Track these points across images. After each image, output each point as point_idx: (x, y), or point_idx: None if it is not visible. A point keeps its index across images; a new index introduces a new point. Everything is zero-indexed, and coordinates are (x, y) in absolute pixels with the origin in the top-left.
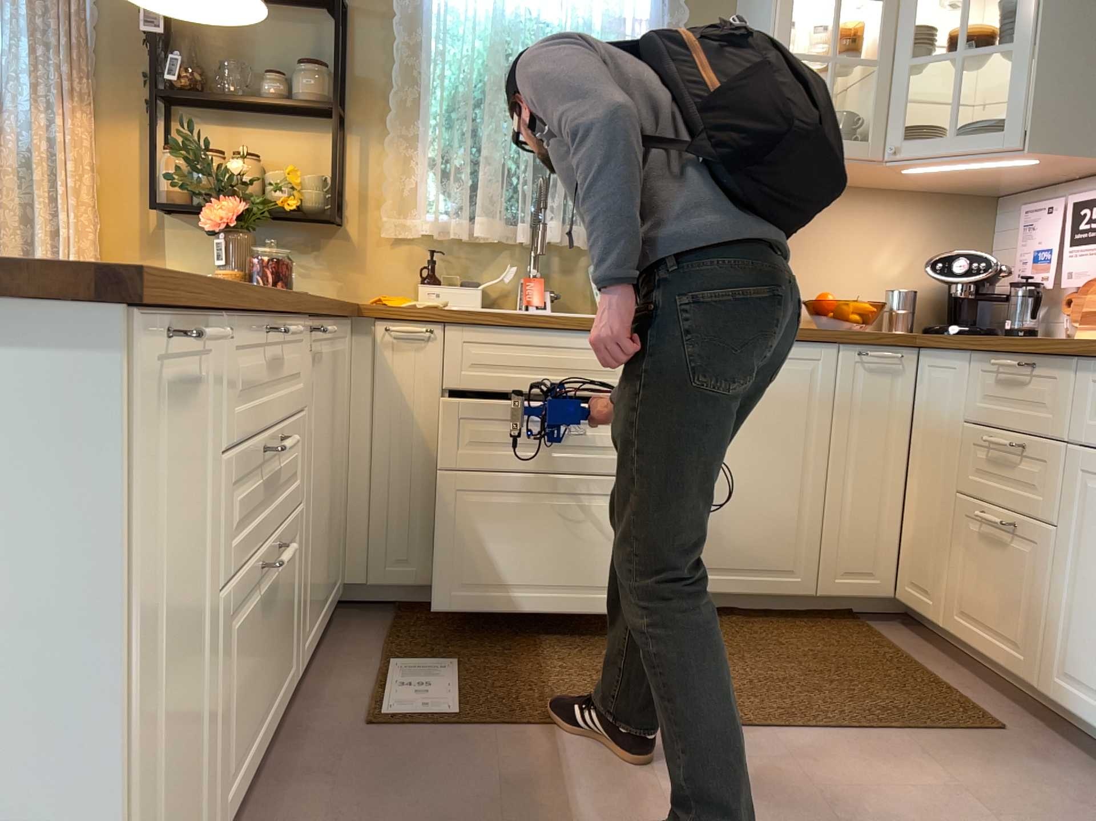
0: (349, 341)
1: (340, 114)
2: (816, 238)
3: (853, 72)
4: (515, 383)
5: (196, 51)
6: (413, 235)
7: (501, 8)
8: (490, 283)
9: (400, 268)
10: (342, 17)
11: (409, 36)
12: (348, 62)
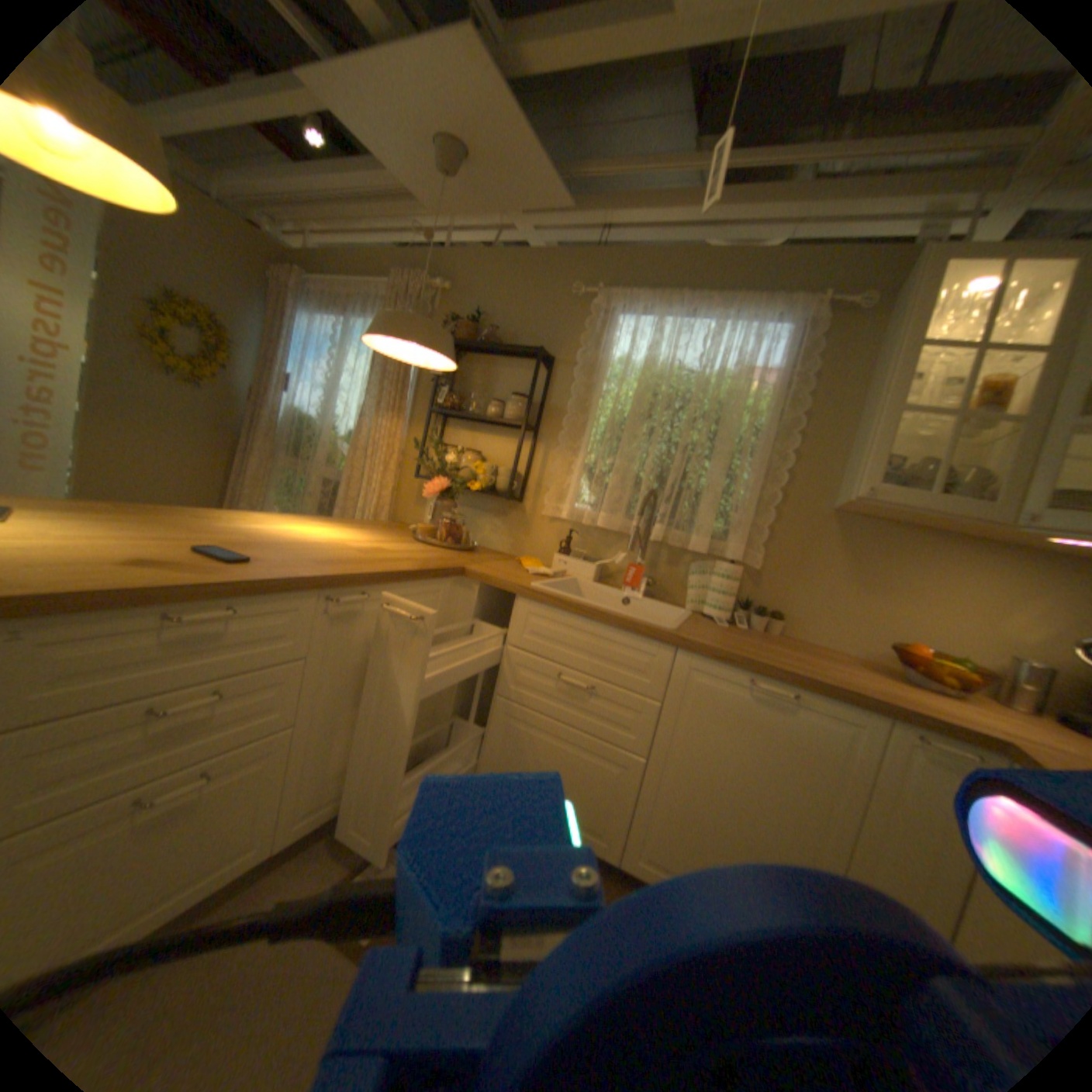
0: (455, 593)
1: (529, 430)
2: (931, 586)
3: (1001, 427)
4: (560, 657)
5: (464, 385)
6: (561, 518)
7: (654, 360)
8: (603, 564)
9: (551, 539)
10: (538, 366)
11: (587, 379)
12: (546, 396)
